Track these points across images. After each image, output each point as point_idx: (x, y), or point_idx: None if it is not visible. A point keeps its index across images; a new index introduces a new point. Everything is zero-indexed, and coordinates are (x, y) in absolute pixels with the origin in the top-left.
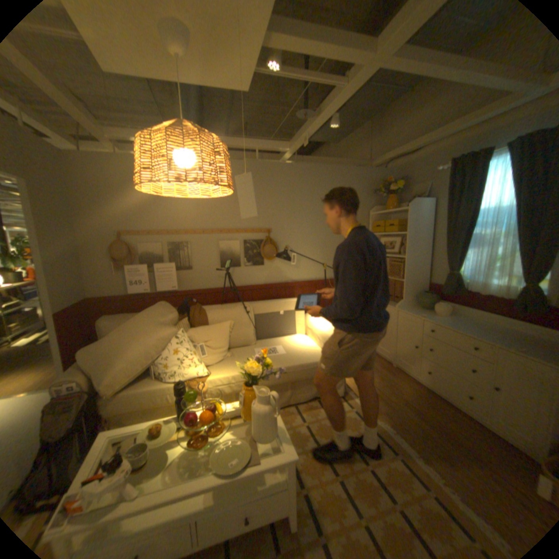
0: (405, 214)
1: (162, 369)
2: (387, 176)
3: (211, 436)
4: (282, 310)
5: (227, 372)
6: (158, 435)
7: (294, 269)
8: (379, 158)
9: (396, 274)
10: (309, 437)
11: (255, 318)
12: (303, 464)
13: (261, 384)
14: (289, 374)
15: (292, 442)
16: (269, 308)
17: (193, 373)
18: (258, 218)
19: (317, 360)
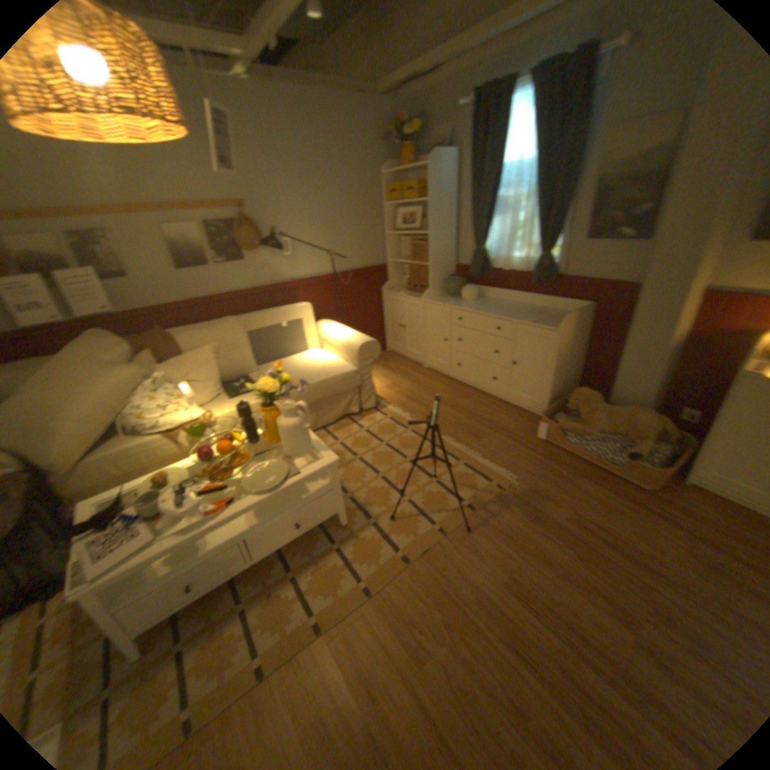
0: (424, 174)
1: (133, 419)
2: (398, 113)
3: (236, 466)
4: (285, 320)
5: (230, 406)
6: (165, 484)
7: (289, 262)
8: (385, 81)
9: (419, 258)
10: (344, 452)
11: (249, 336)
12: (342, 475)
13: None
14: (309, 394)
15: None
16: (265, 321)
17: (182, 416)
18: (218, 183)
19: (340, 372)
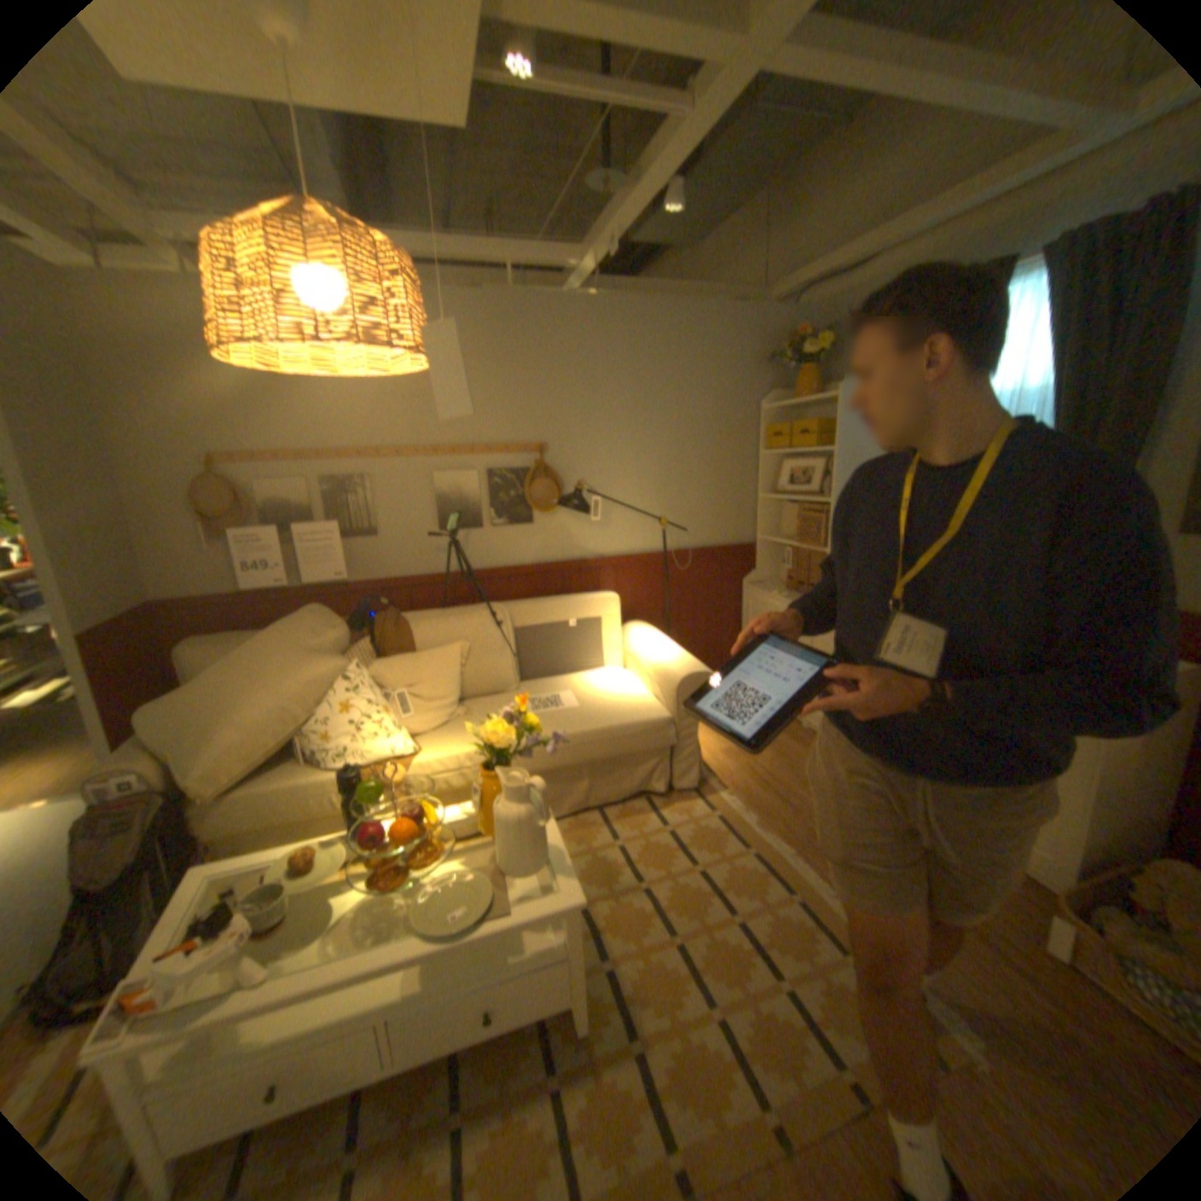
0: (835, 408)
1: (318, 742)
2: (800, 322)
3: (416, 867)
4: (572, 618)
5: (456, 745)
6: (309, 869)
7: (599, 530)
8: (783, 281)
9: (813, 538)
10: (624, 867)
11: (515, 635)
12: (607, 916)
13: (527, 767)
14: (583, 747)
15: (589, 878)
16: (543, 615)
17: (384, 749)
18: (517, 420)
19: (642, 717)
